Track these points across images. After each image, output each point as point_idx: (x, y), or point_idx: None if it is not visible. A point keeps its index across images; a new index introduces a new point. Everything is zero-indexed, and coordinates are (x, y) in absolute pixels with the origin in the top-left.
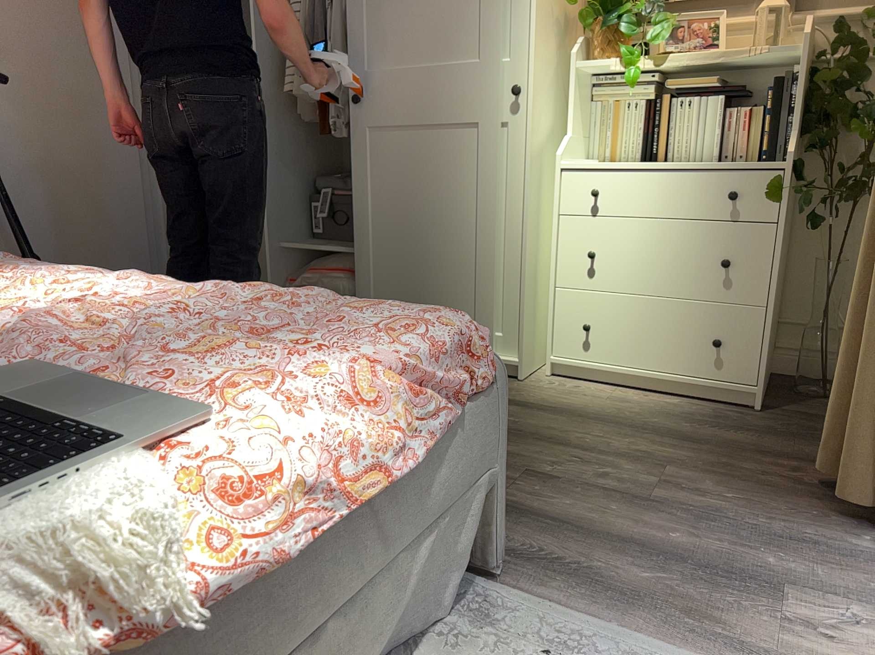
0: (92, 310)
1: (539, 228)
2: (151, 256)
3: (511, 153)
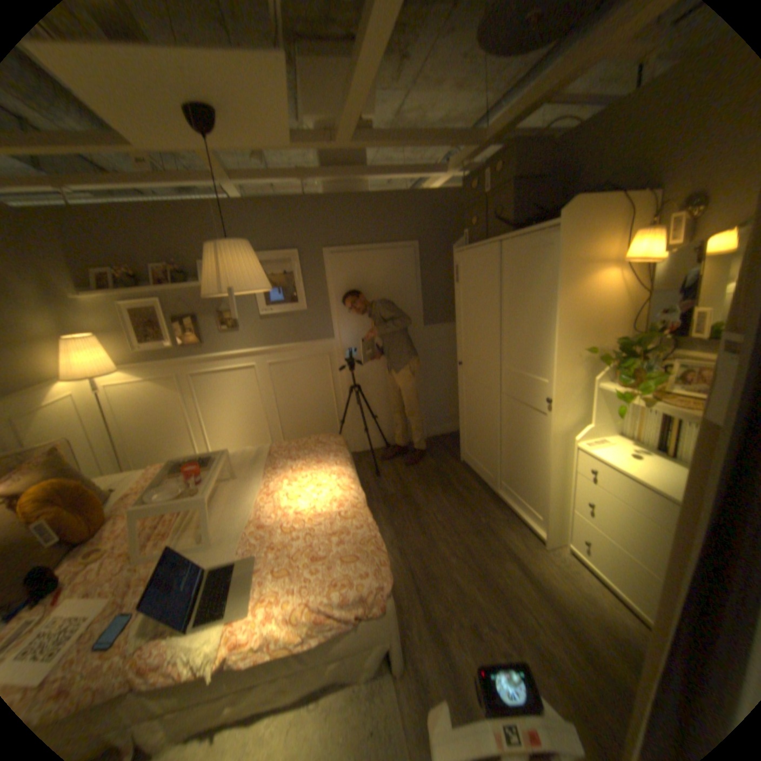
0: (307, 513)
1: (568, 474)
2: (425, 410)
3: (548, 432)
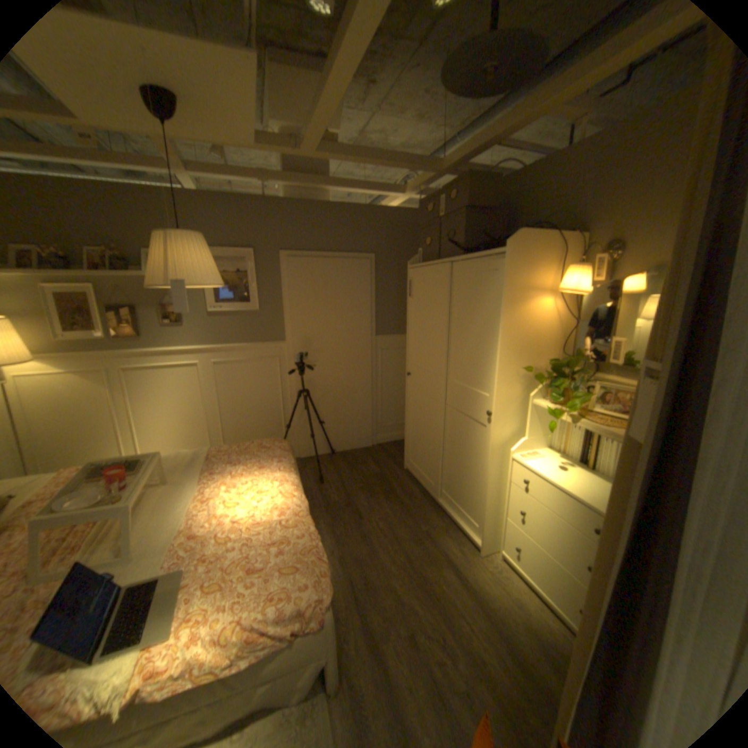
0: (245, 520)
1: (503, 482)
2: (372, 417)
3: (487, 442)
